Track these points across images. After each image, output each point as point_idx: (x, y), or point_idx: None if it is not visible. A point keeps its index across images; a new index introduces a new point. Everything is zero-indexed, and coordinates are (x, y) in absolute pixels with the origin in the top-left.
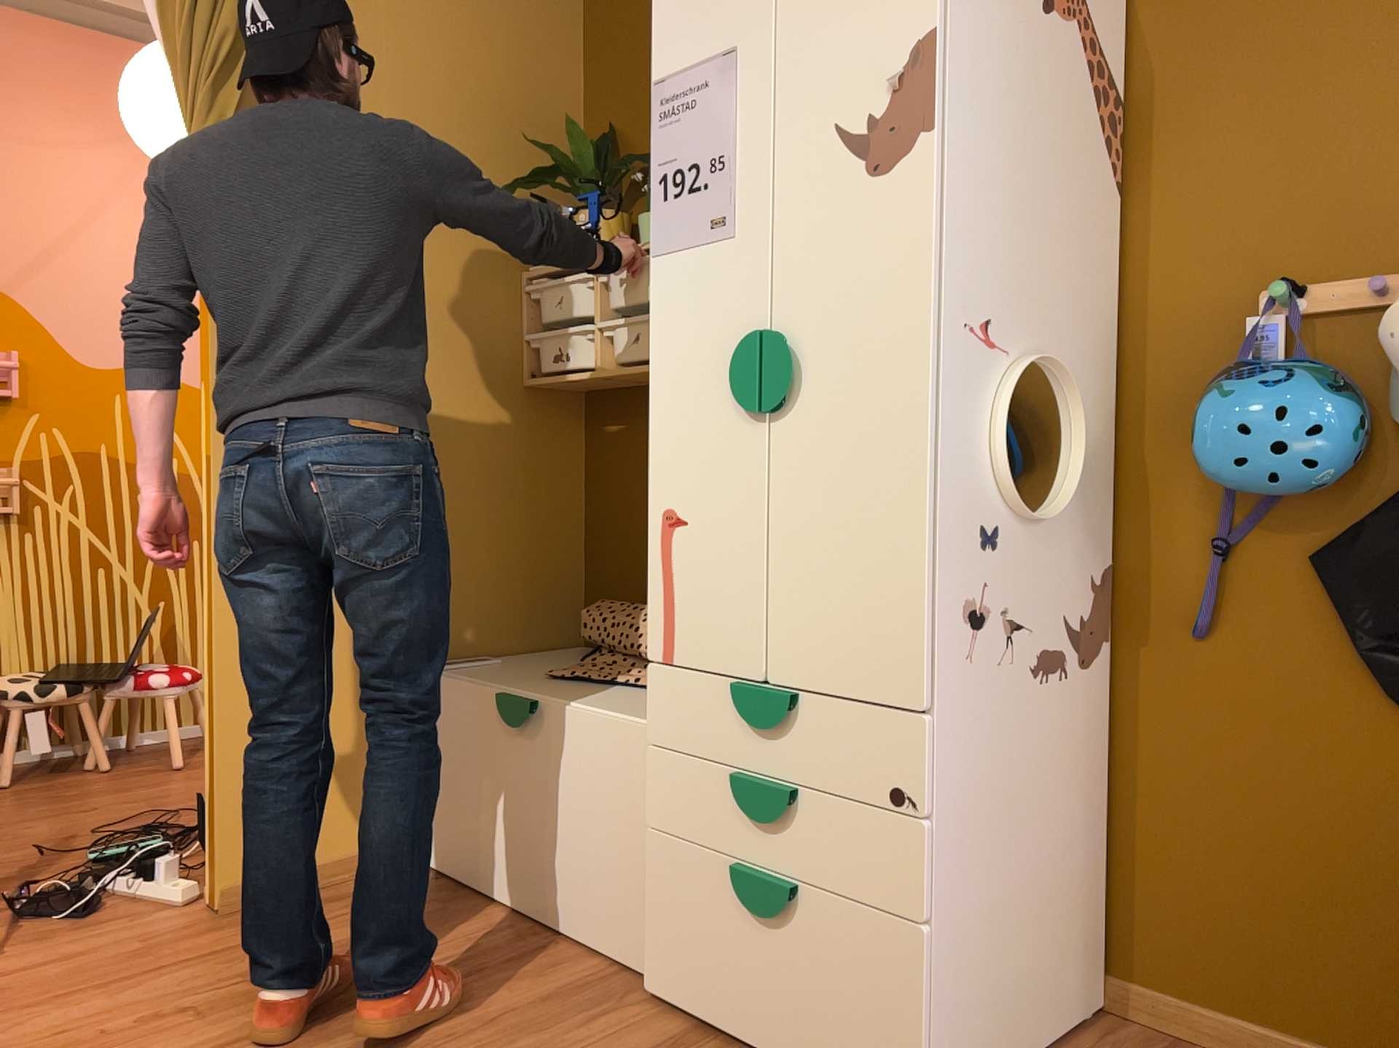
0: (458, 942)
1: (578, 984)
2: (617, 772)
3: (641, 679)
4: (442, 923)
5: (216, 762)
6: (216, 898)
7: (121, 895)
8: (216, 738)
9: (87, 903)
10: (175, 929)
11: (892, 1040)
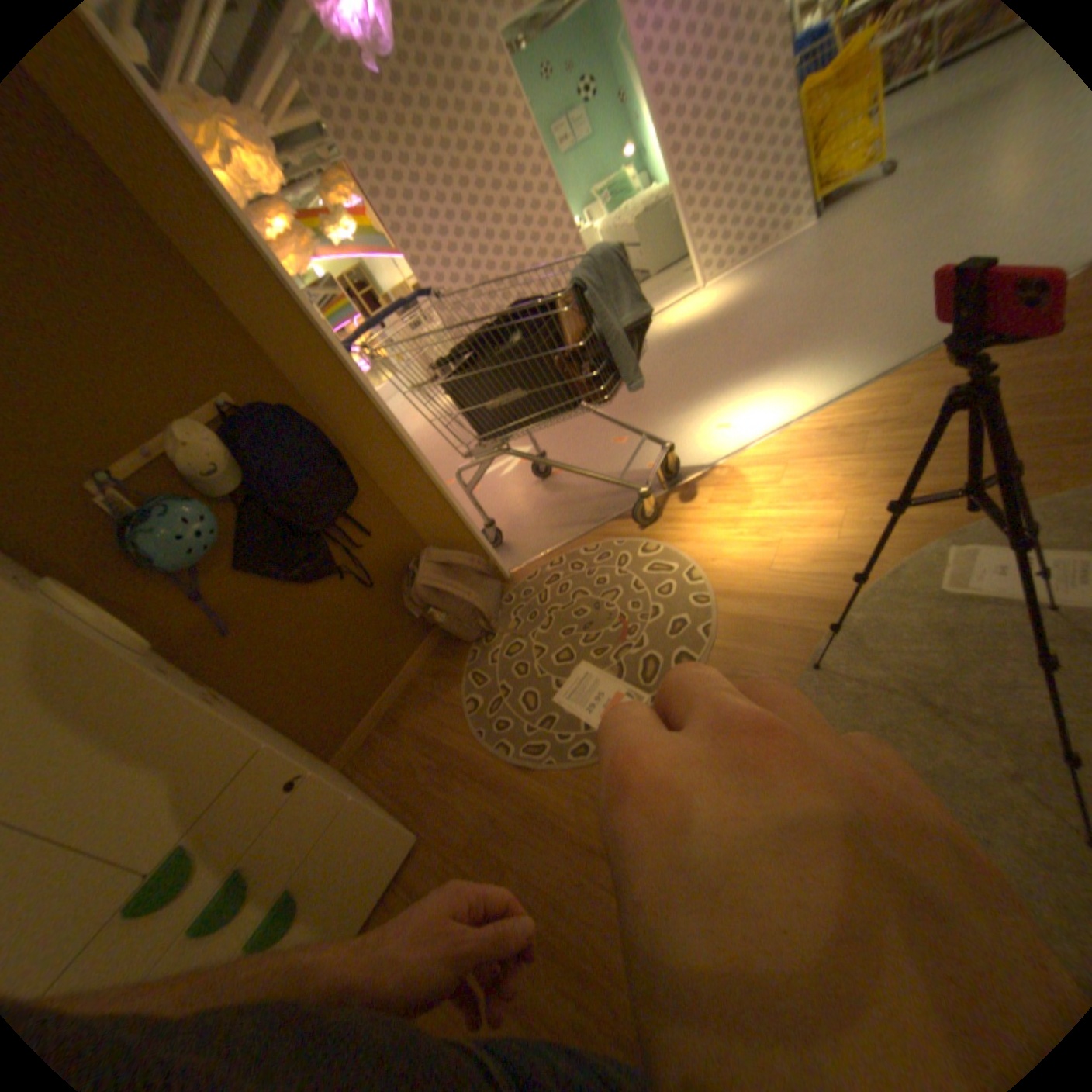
0: None
1: None
2: None
3: None
4: None
5: None
6: None
7: None
8: None
9: None
10: None
11: (382, 840)
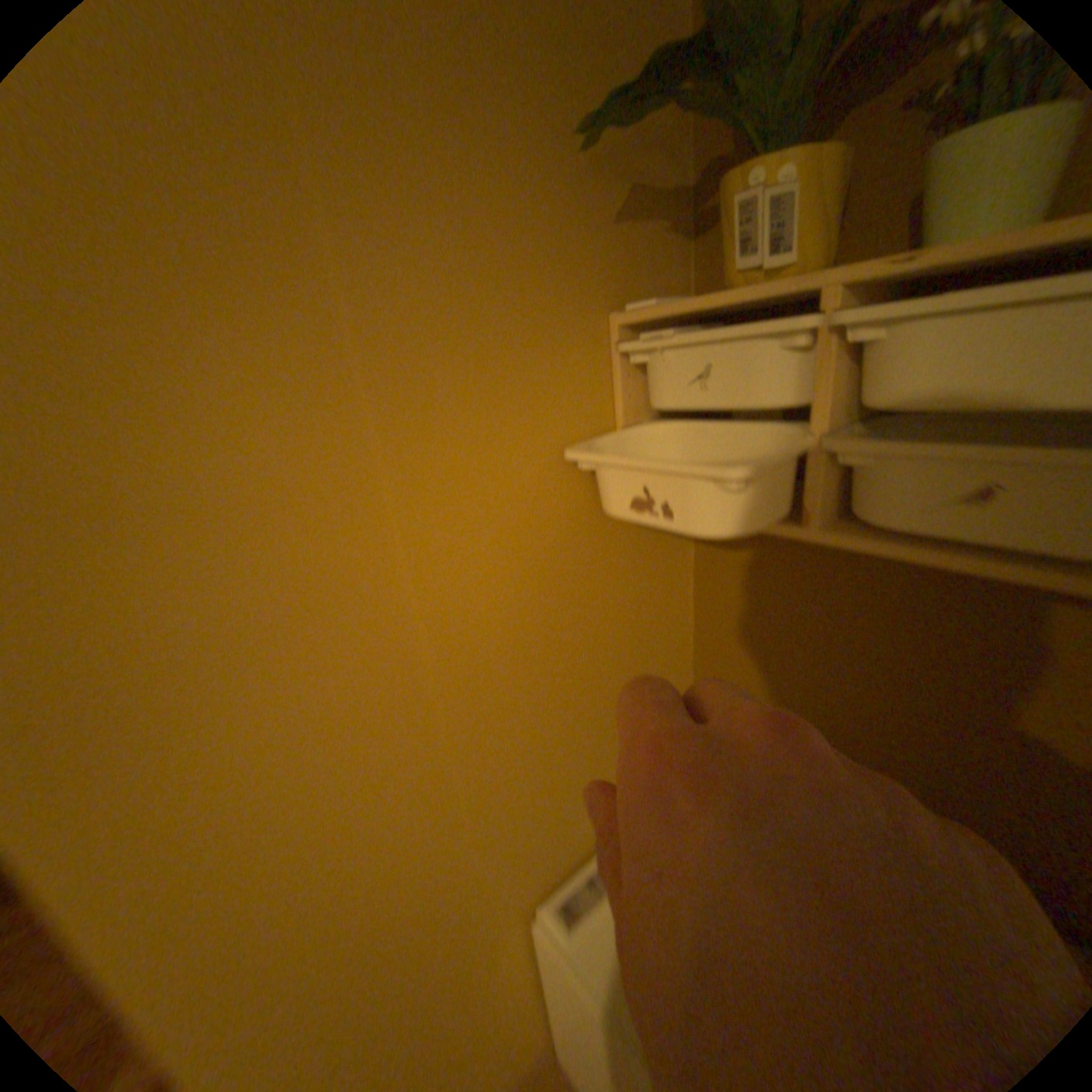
0: None
1: None
2: None
3: None
4: None
5: None
6: None
7: None
8: None
9: None
10: None
11: None
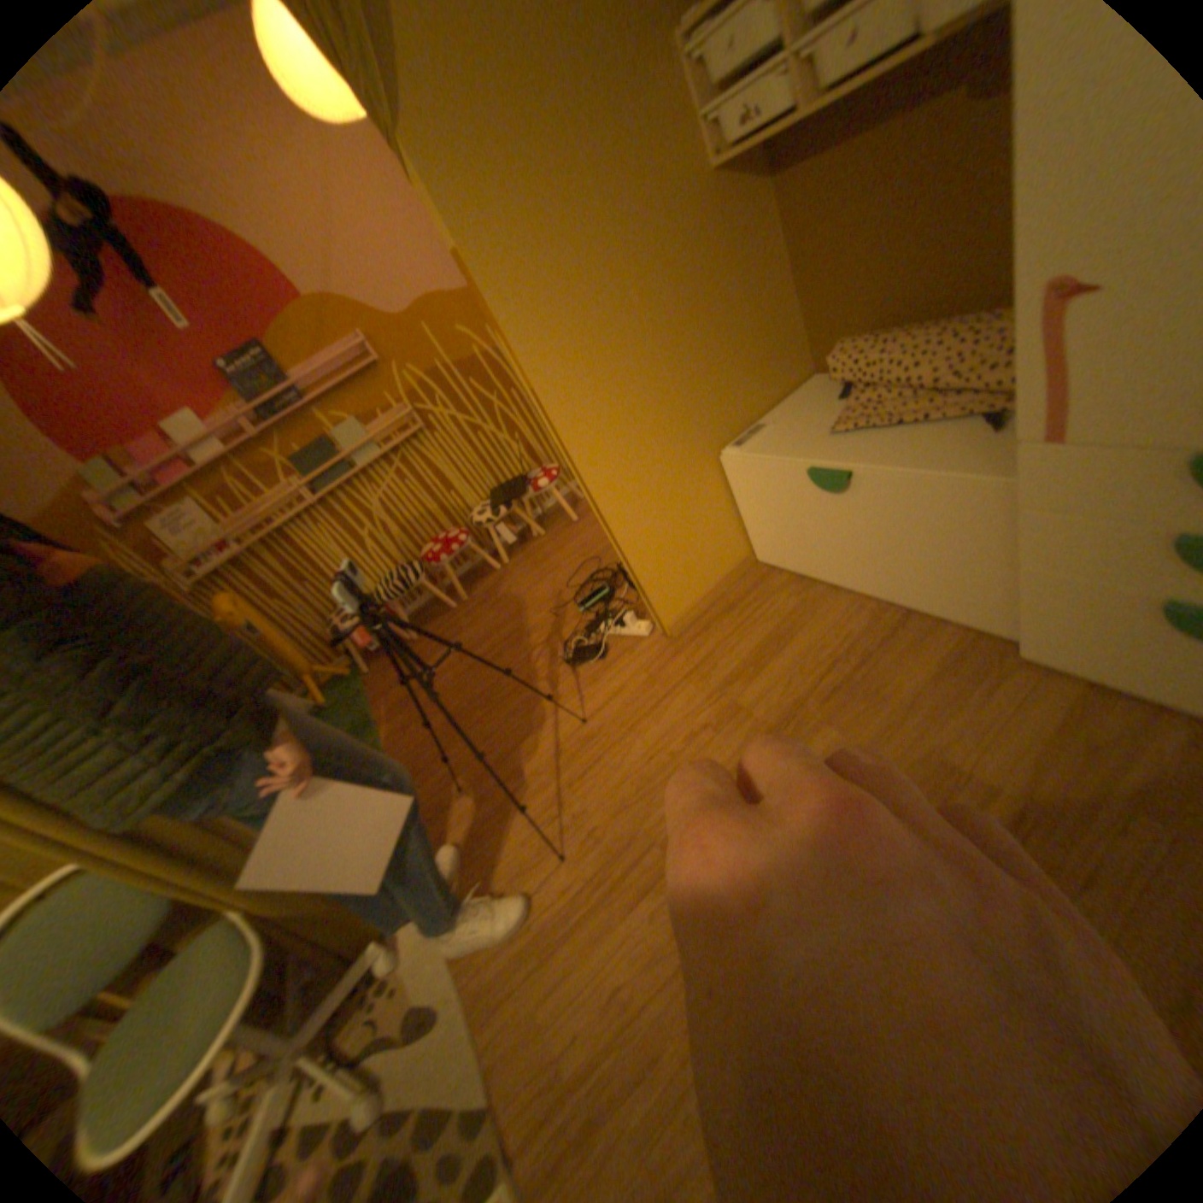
0: (836, 628)
1: (954, 653)
2: (962, 515)
3: (930, 410)
4: (812, 612)
5: (634, 568)
6: (667, 629)
7: (612, 632)
8: (628, 557)
9: (600, 644)
10: (657, 655)
11: None
